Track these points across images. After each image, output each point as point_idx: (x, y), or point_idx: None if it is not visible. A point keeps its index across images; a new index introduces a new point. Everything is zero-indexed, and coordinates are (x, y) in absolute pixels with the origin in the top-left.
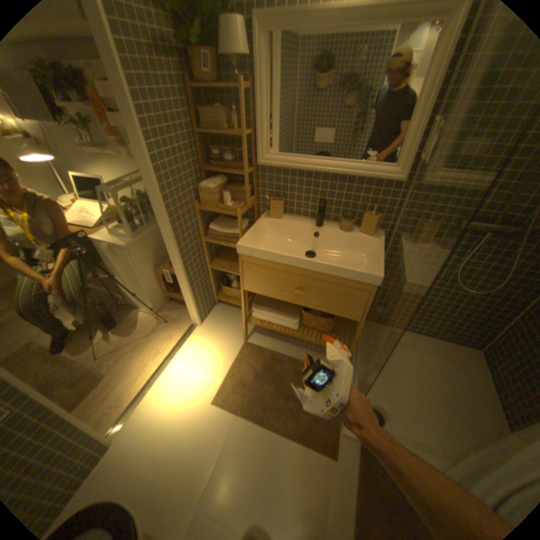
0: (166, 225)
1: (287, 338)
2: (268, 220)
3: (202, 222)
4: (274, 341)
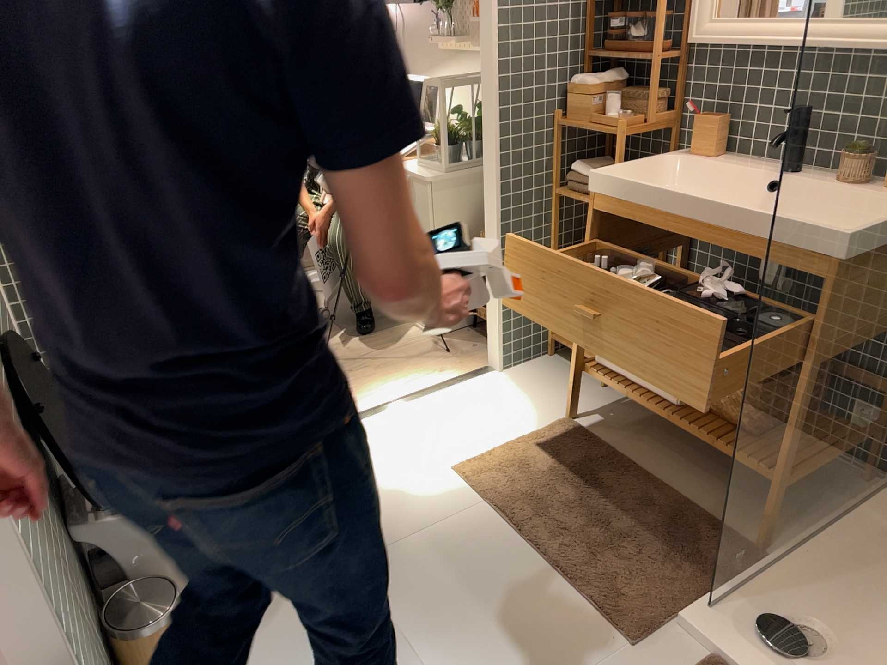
0: (492, 132)
1: (665, 446)
2: (684, 159)
3: (562, 156)
4: (630, 438)
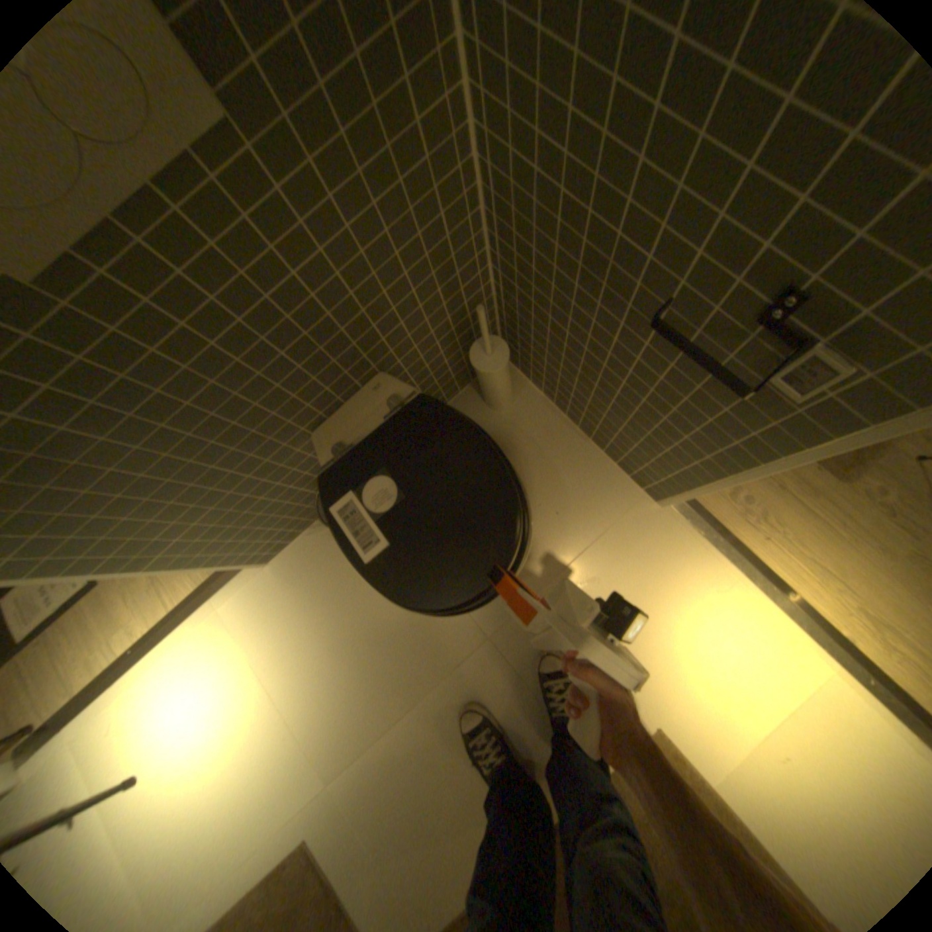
0: None
1: None
2: None
3: None
4: None
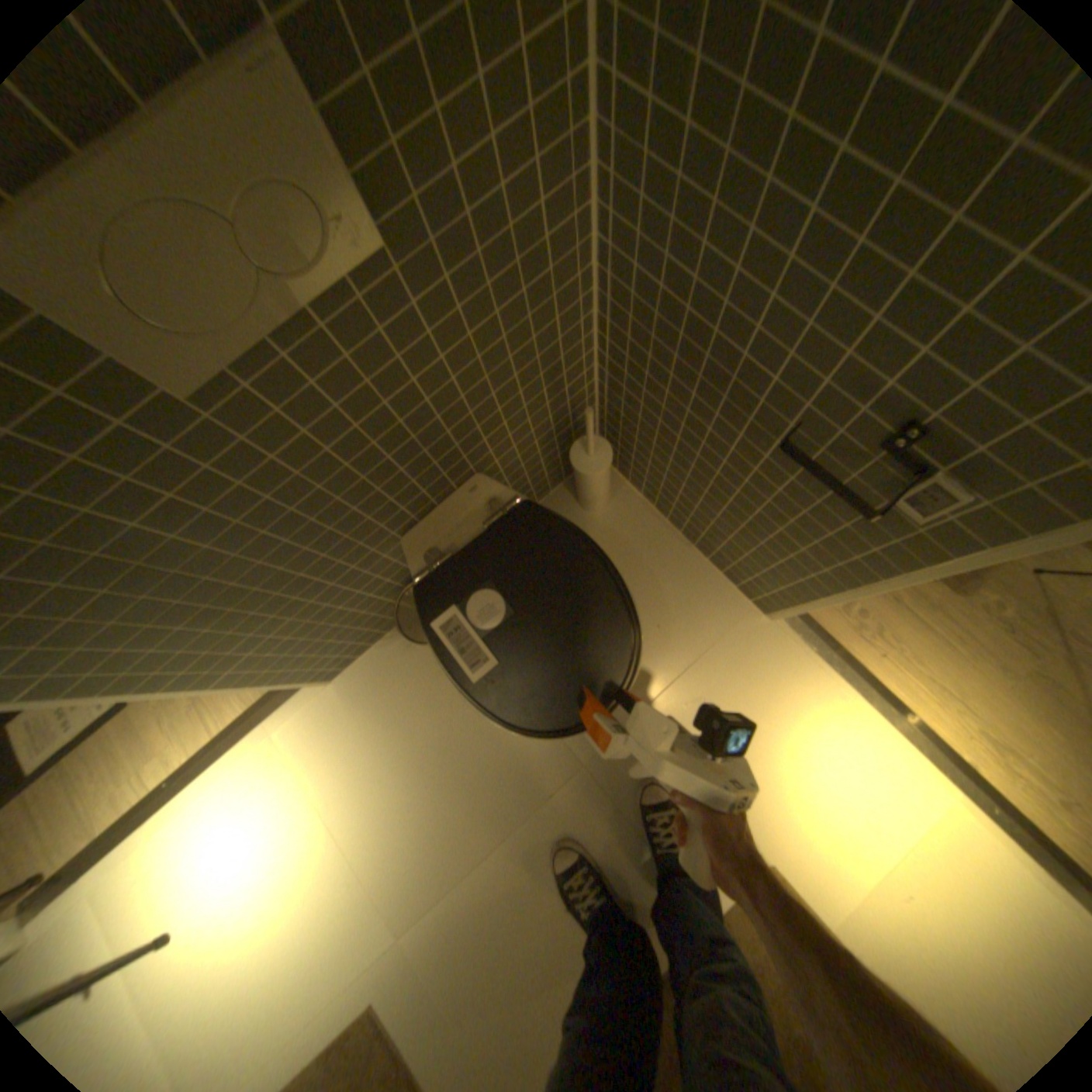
0: None
1: None
2: None
3: None
4: None
